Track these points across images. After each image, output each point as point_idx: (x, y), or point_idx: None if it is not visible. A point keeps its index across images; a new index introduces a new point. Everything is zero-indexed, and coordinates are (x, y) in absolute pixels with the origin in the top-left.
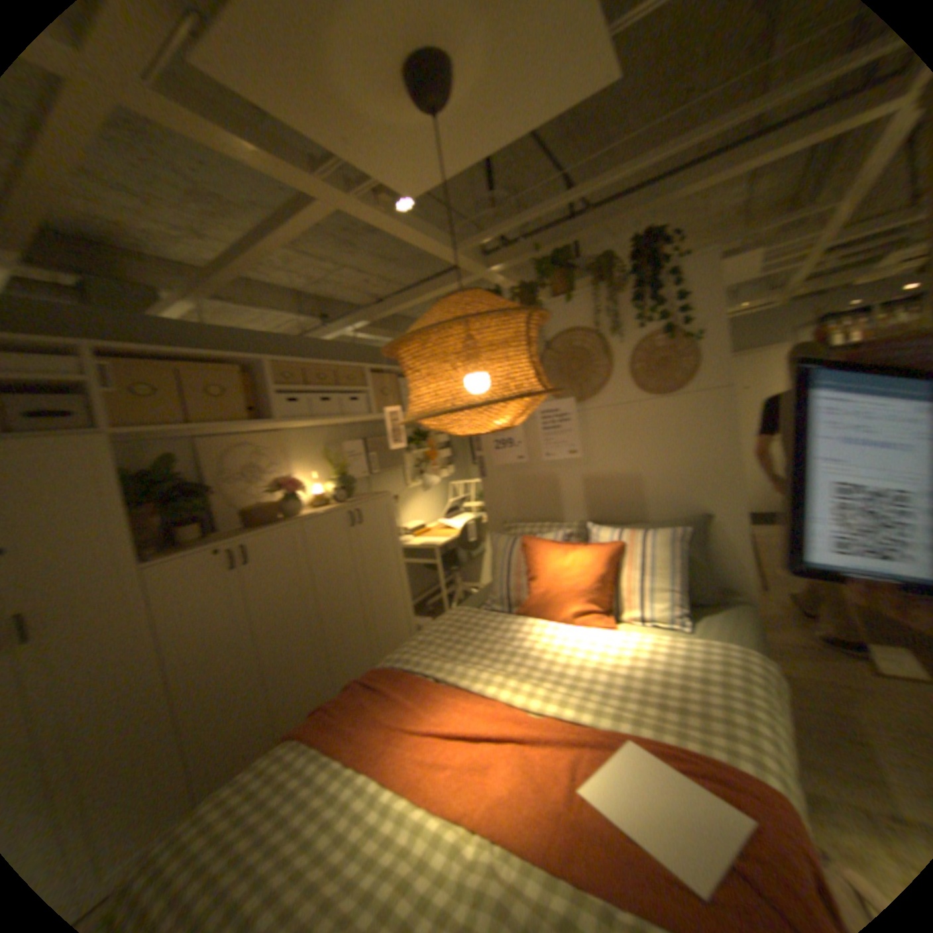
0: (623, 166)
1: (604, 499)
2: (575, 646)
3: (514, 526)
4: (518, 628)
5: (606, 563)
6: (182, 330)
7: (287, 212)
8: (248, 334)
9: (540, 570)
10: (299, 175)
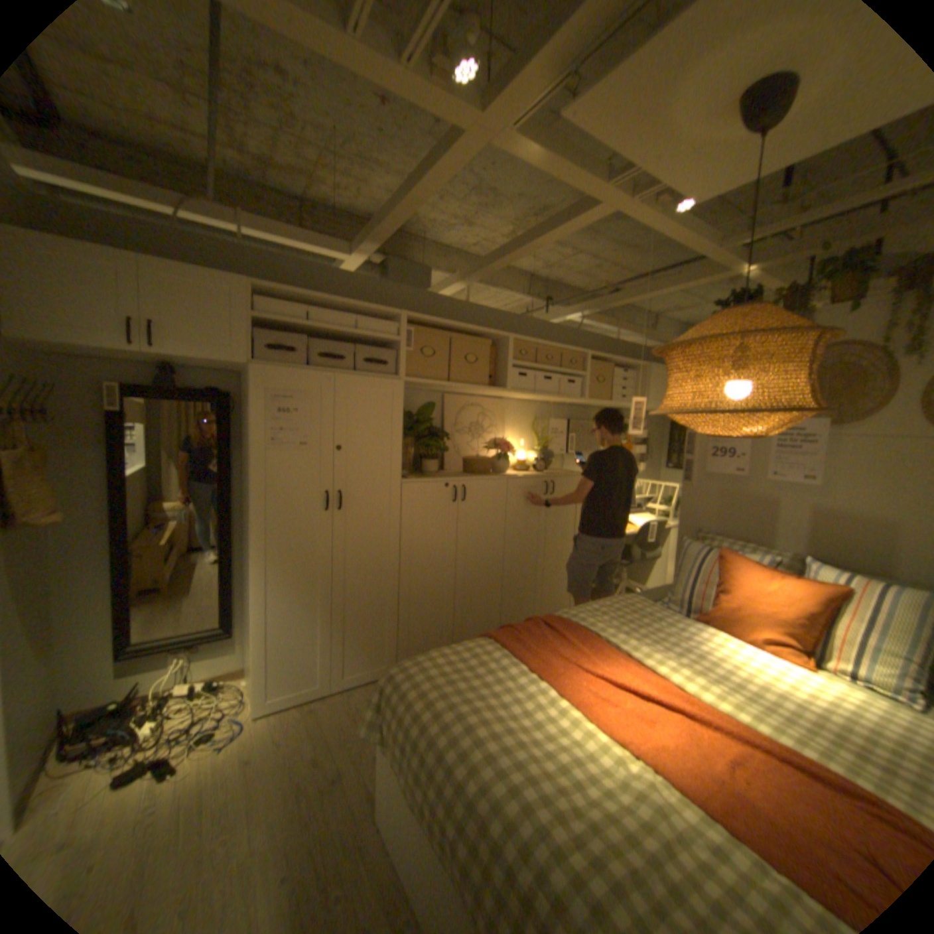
0: None
1: (835, 539)
2: (760, 669)
3: (709, 538)
4: (695, 632)
5: (822, 603)
6: (452, 307)
7: (569, 214)
8: (496, 314)
9: (736, 586)
10: (595, 185)
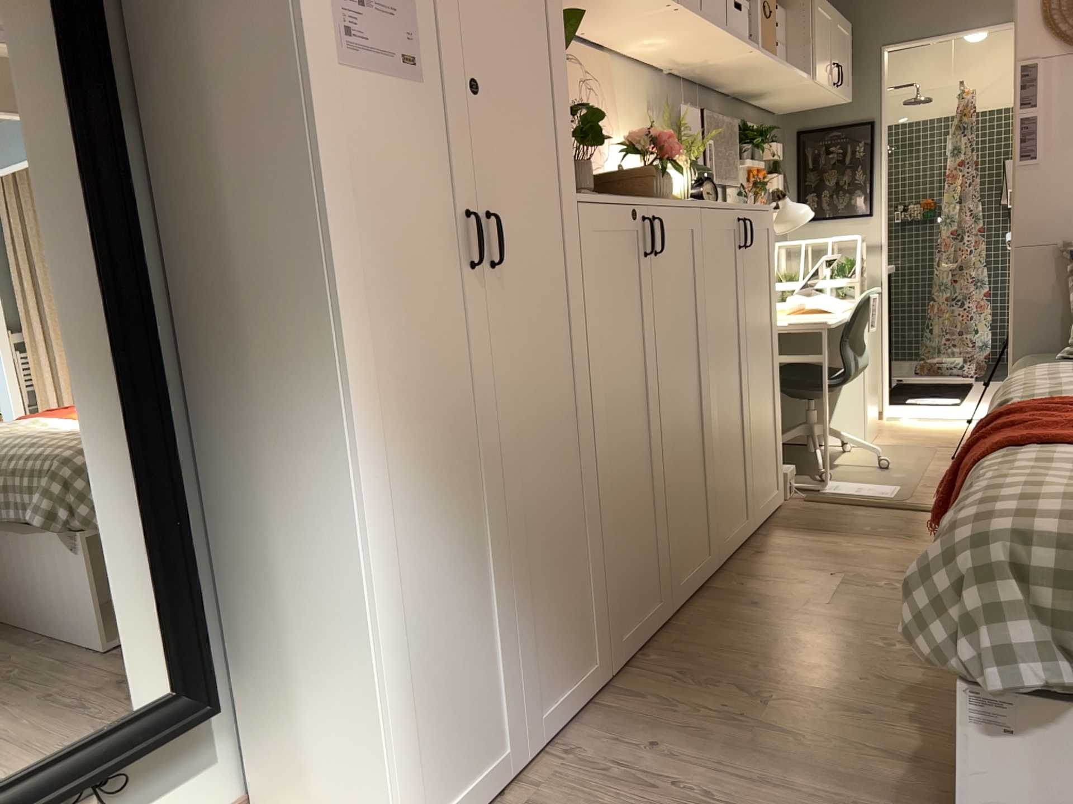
0: None
1: None
2: None
3: None
4: None
5: None
6: None
7: None
8: None
9: None
10: None
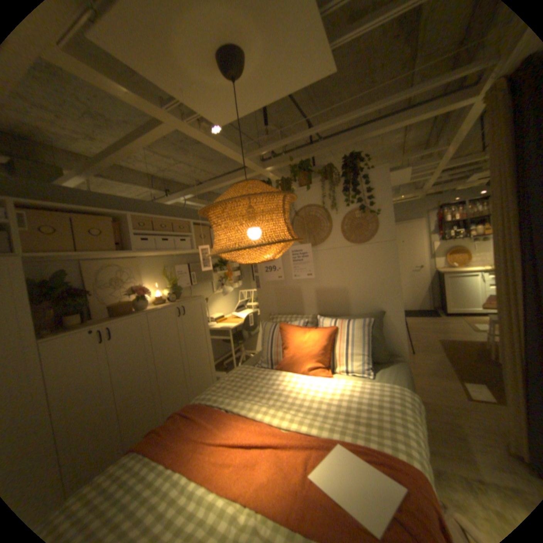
0: (337, 118)
1: (326, 302)
2: (307, 387)
3: (274, 316)
4: (275, 377)
5: (326, 338)
6: (73, 193)
7: (143, 127)
8: (116, 197)
9: (289, 342)
10: (151, 107)
